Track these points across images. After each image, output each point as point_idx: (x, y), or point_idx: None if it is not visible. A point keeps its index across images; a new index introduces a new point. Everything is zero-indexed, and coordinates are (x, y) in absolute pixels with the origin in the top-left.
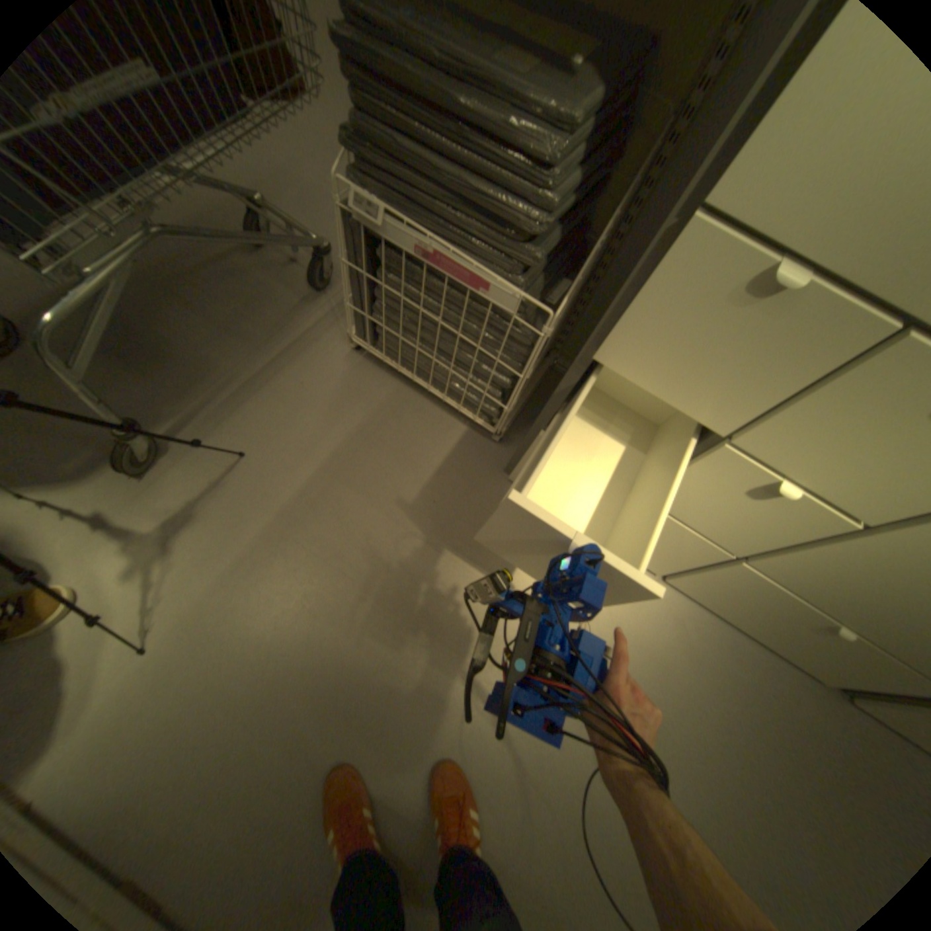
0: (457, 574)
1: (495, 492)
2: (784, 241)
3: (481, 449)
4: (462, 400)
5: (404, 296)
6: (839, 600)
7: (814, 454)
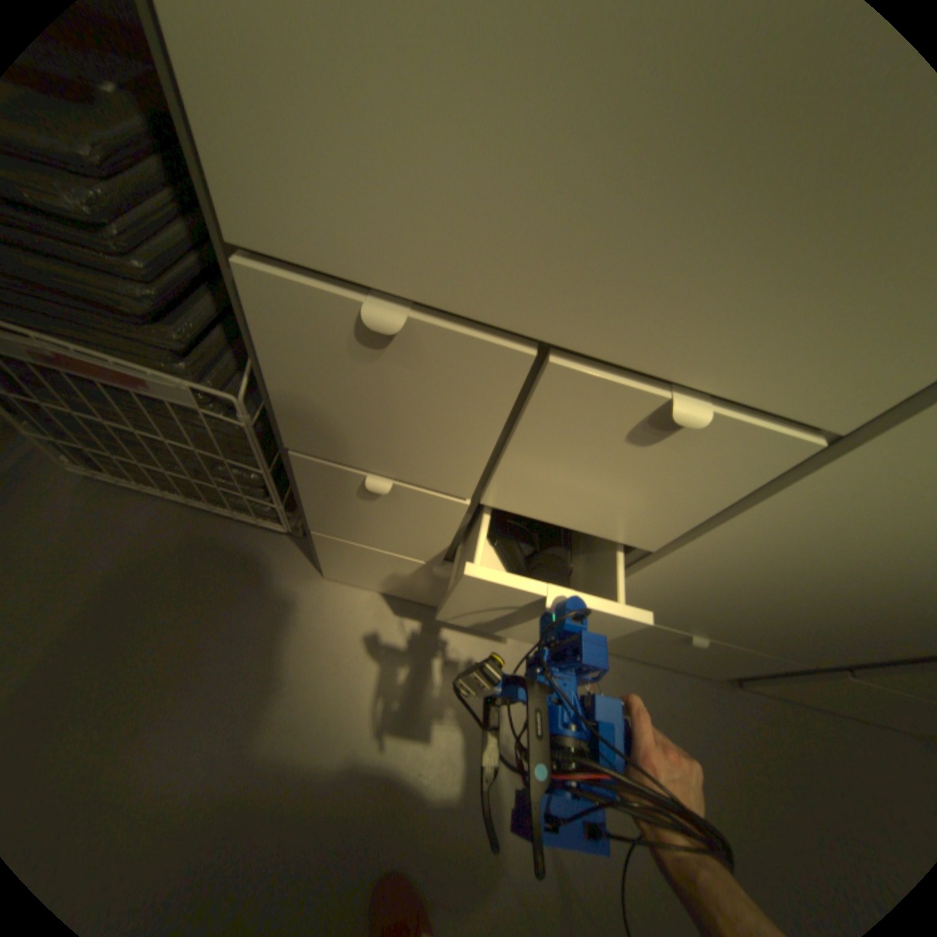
0: (276, 729)
1: (313, 599)
2: (365, 275)
3: (286, 552)
4: (232, 507)
5: (78, 410)
6: (676, 616)
7: (560, 498)
